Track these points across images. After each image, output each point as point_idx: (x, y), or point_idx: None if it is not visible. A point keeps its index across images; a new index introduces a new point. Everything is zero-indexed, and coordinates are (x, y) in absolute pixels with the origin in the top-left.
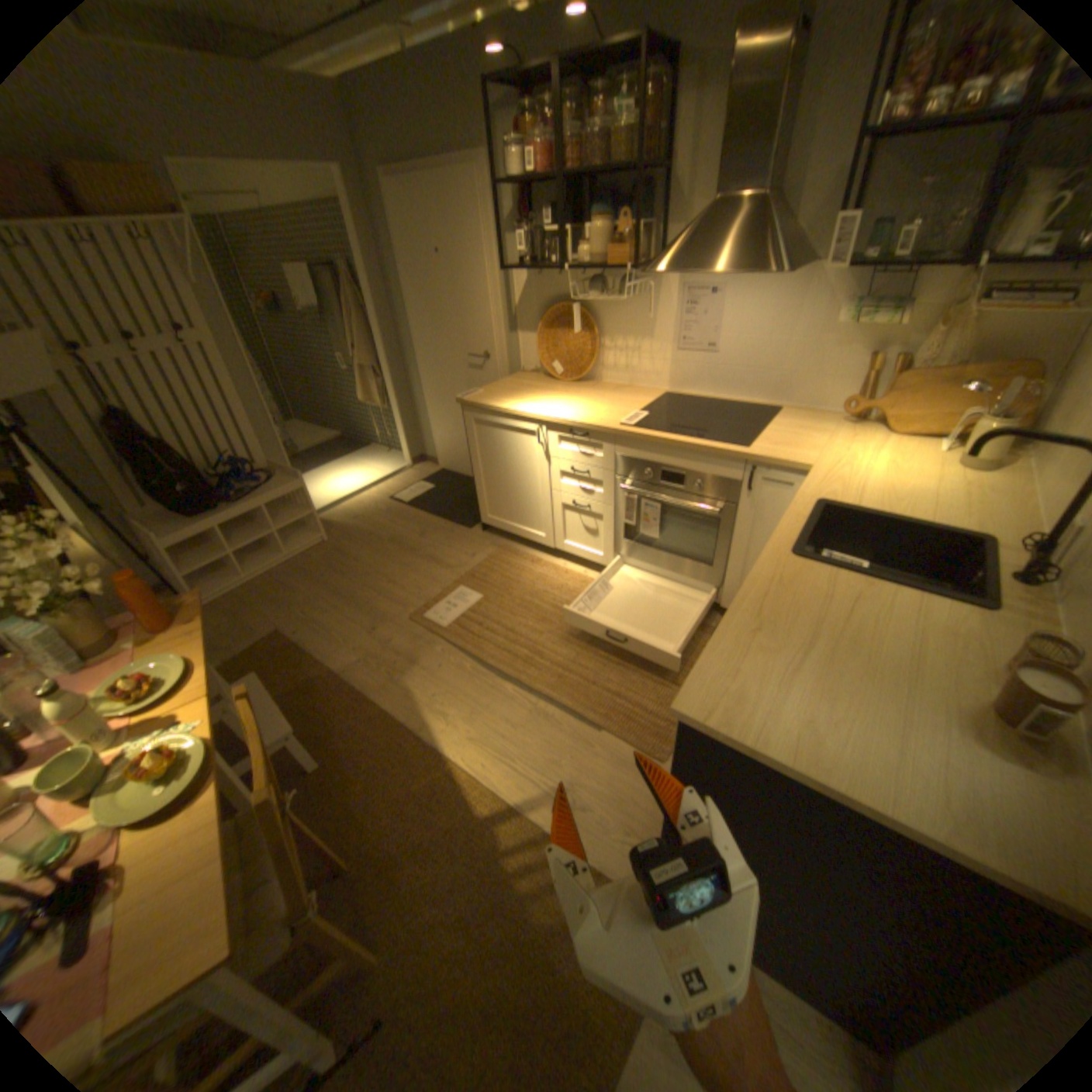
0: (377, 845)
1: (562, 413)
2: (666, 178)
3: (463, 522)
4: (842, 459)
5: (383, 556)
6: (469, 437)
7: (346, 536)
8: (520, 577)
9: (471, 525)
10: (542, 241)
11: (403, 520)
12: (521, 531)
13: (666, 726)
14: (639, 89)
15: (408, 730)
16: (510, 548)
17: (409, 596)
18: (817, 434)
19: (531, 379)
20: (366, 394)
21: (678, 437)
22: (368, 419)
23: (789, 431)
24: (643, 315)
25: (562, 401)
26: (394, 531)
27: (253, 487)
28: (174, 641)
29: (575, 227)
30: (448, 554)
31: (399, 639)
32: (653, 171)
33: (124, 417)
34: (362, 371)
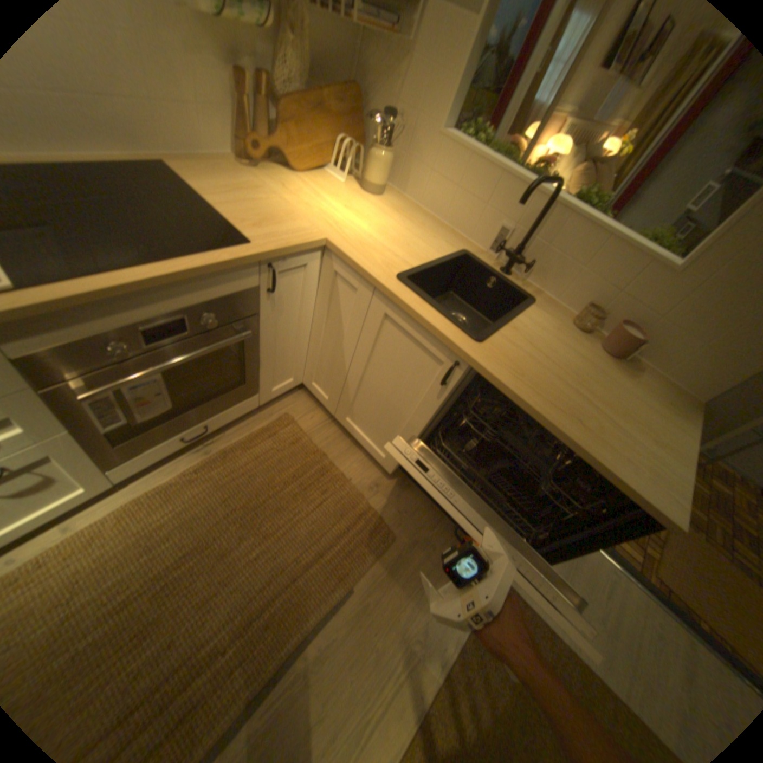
0: None
1: None
2: None
3: None
4: (325, 218)
5: None
6: None
7: None
8: None
9: None
10: None
11: None
12: None
13: (363, 519)
14: None
15: None
16: None
17: None
18: (258, 192)
19: None
20: None
21: (147, 266)
22: None
23: (233, 196)
24: None
25: None
26: None
27: None
28: None
29: None
30: None
31: None
32: None
33: None
34: None
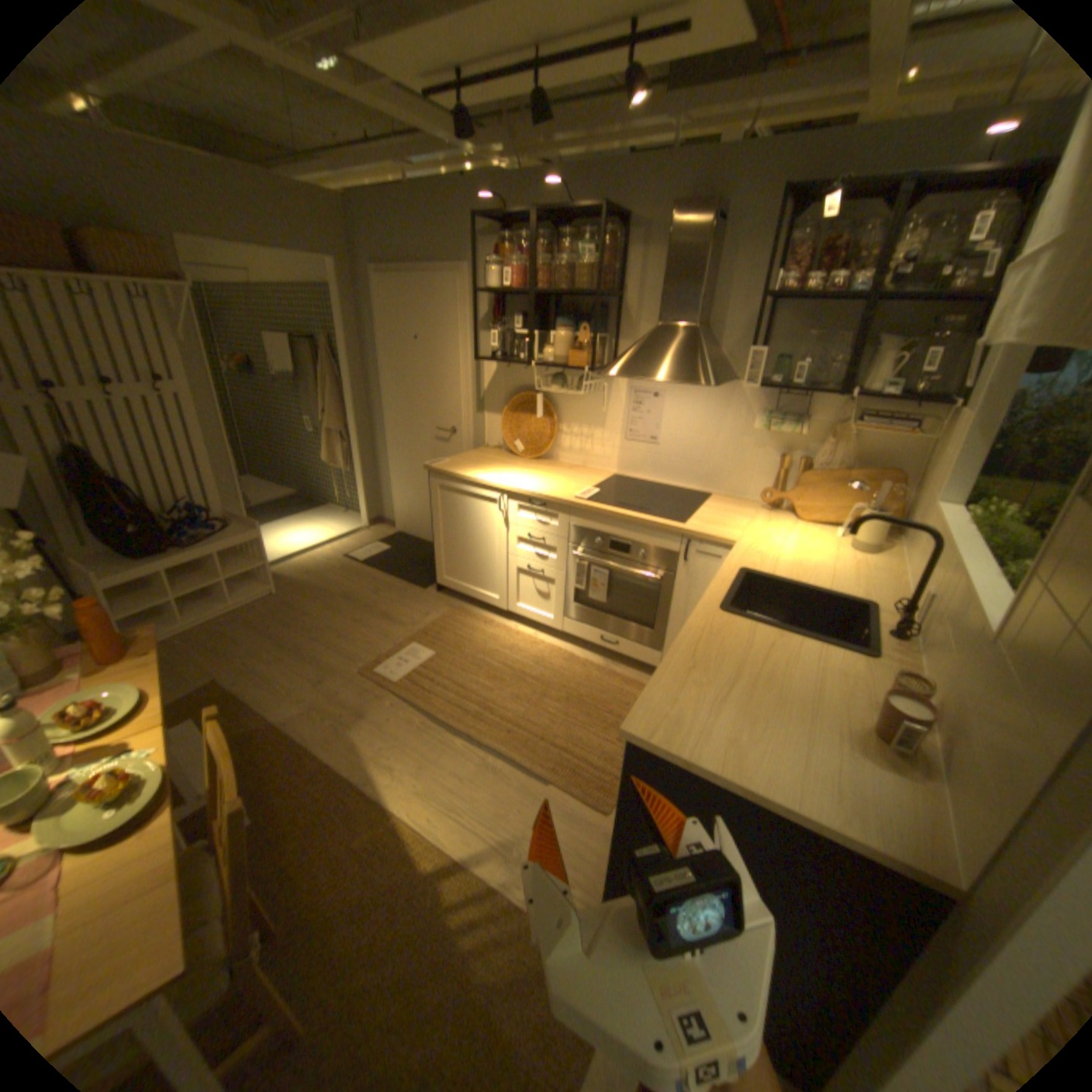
0: (311, 905)
1: (523, 485)
2: (618, 306)
3: (418, 583)
4: (760, 538)
5: (335, 611)
6: (433, 501)
7: (296, 591)
8: (473, 637)
9: (425, 586)
10: (512, 341)
11: (357, 578)
12: (476, 593)
13: (610, 781)
14: (598, 239)
15: (351, 784)
16: (464, 609)
17: (359, 652)
18: (740, 517)
19: (494, 454)
20: (330, 456)
21: (625, 512)
22: (328, 480)
23: (718, 513)
24: (596, 409)
25: (523, 475)
26: (347, 588)
27: (207, 534)
28: (128, 672)
29: (542, 333)
30: (401, 612)
31: (347, 693)
32: (608, 299)
33: (86, 456)
34: (329, 435)
